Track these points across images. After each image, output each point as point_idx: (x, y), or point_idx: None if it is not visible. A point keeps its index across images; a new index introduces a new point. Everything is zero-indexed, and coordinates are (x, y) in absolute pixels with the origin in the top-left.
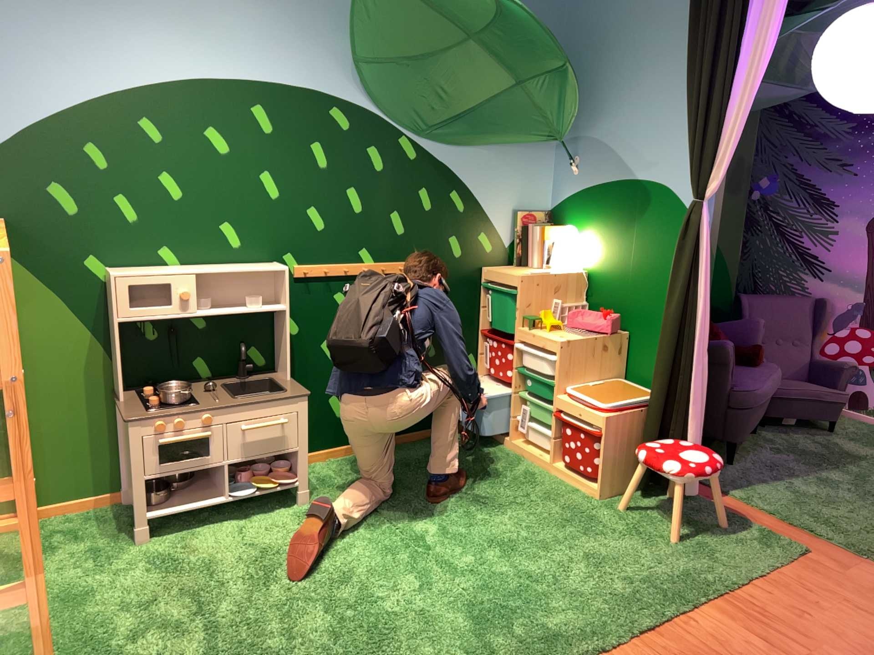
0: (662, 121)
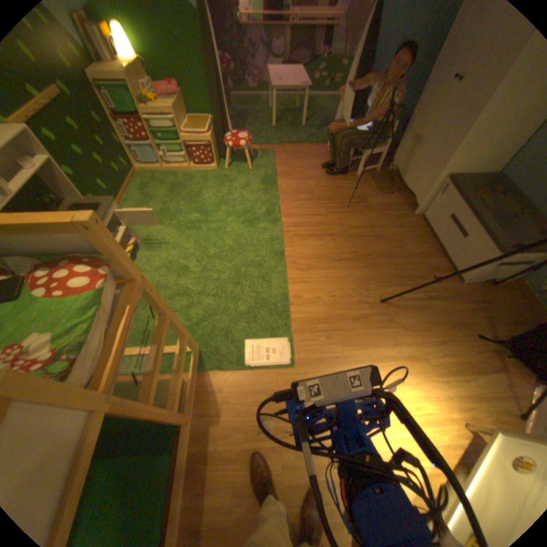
0: None
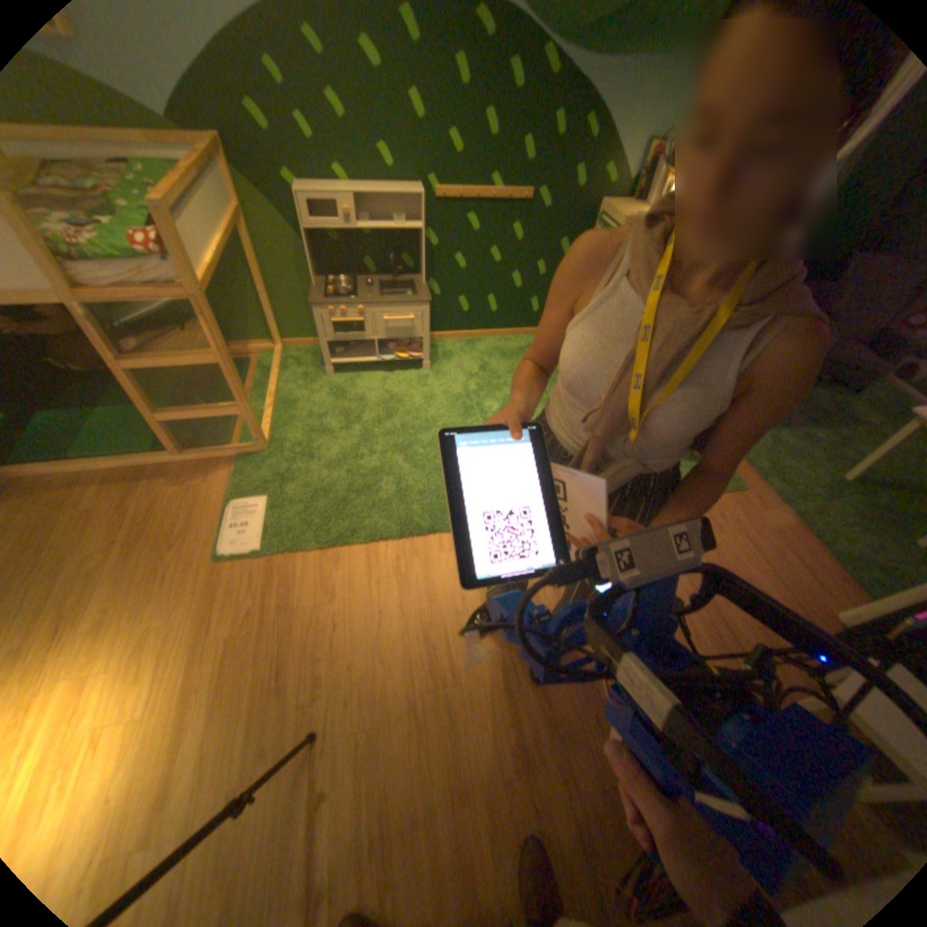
0: None
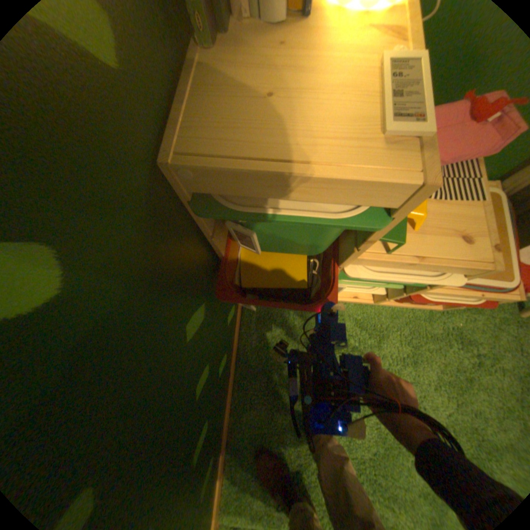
0: None
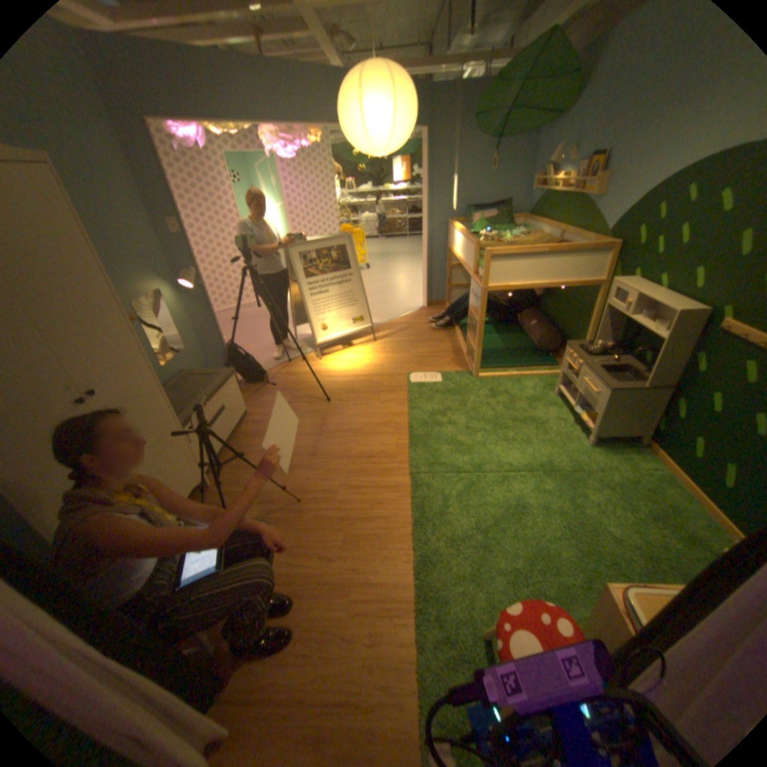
0: None
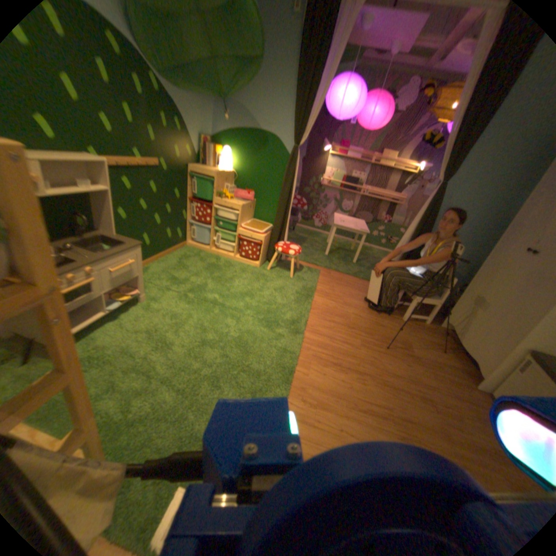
0: (278, 101)
